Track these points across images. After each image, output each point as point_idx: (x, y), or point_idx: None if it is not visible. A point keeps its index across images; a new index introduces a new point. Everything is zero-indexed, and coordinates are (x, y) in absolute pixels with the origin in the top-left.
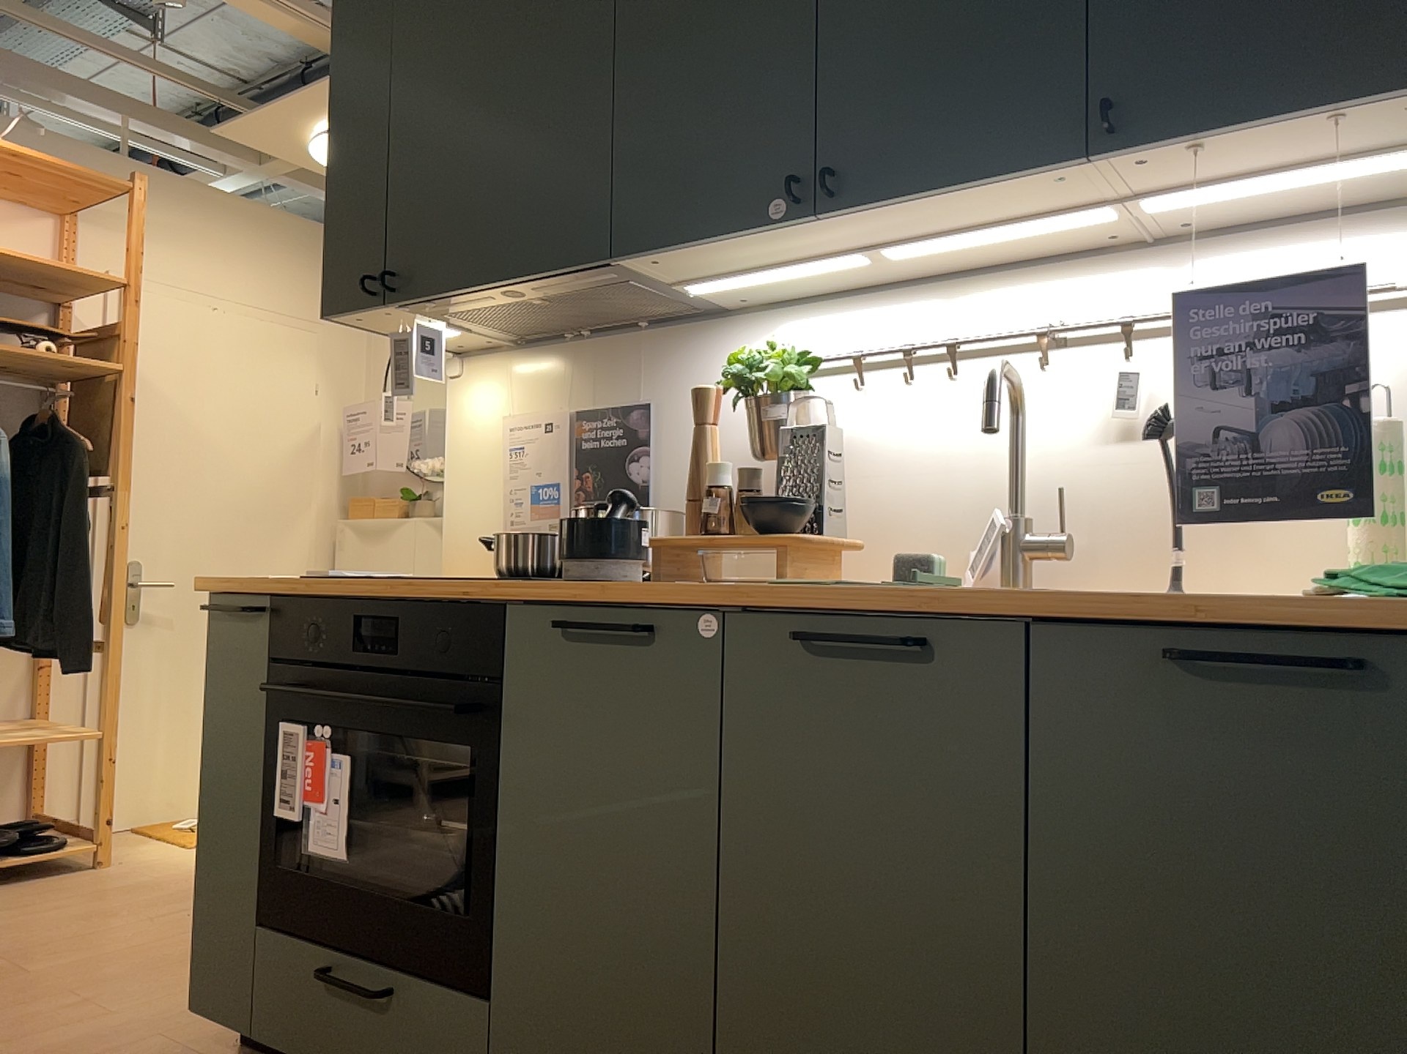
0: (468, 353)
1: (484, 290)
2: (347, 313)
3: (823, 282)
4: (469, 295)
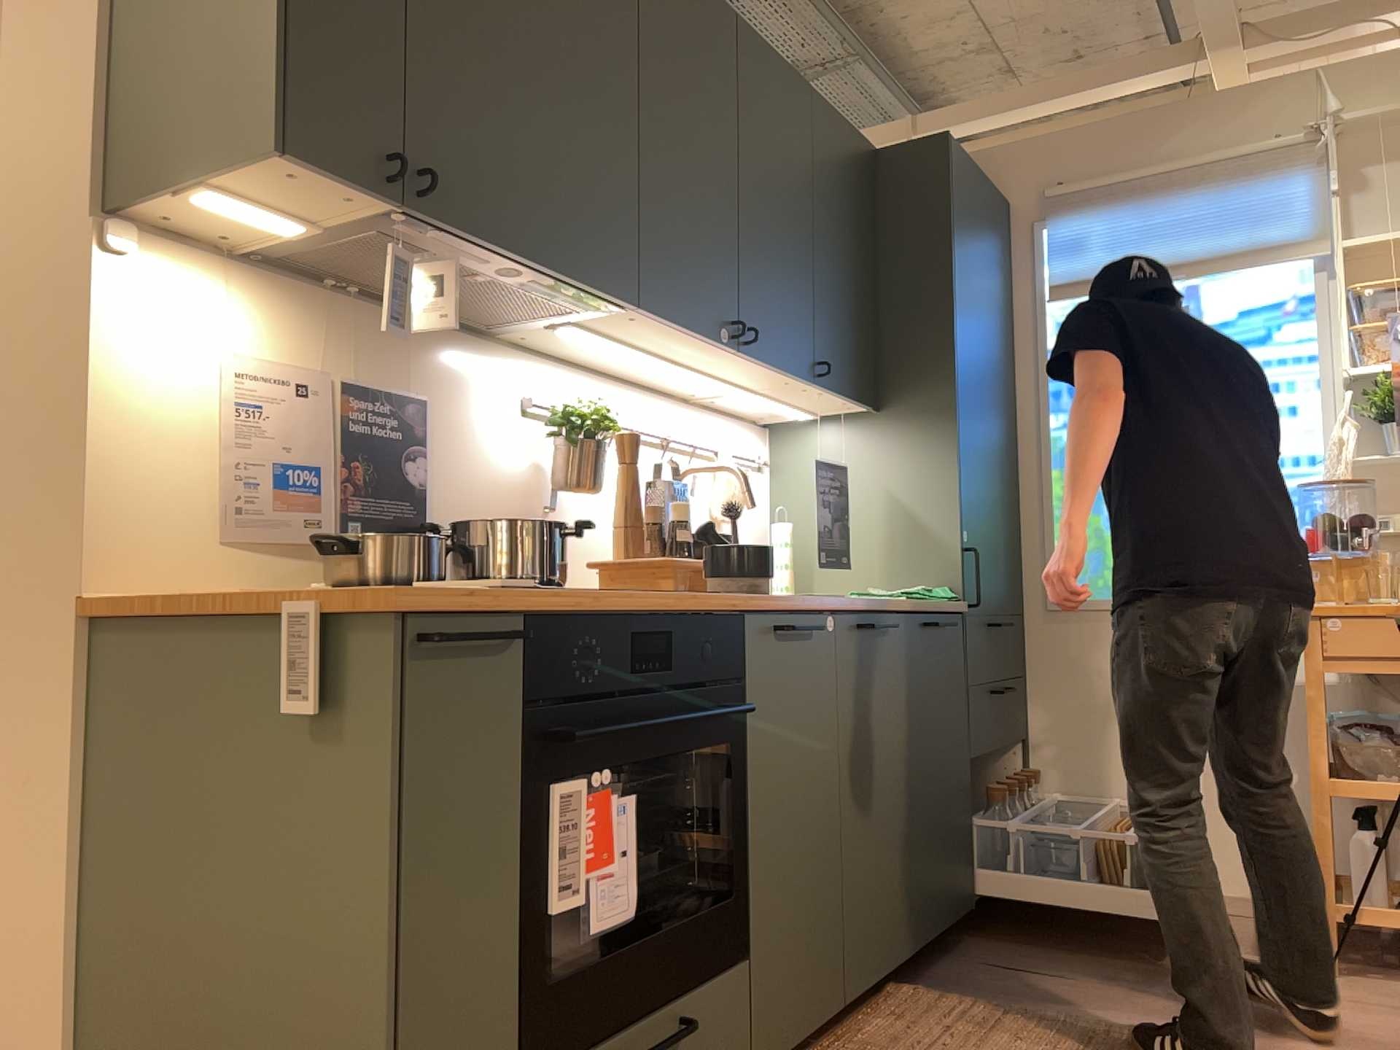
0: (135, 222)
1: (512, 259)
2: (315, 166)
3: (578, 351)
4: (493, 252)
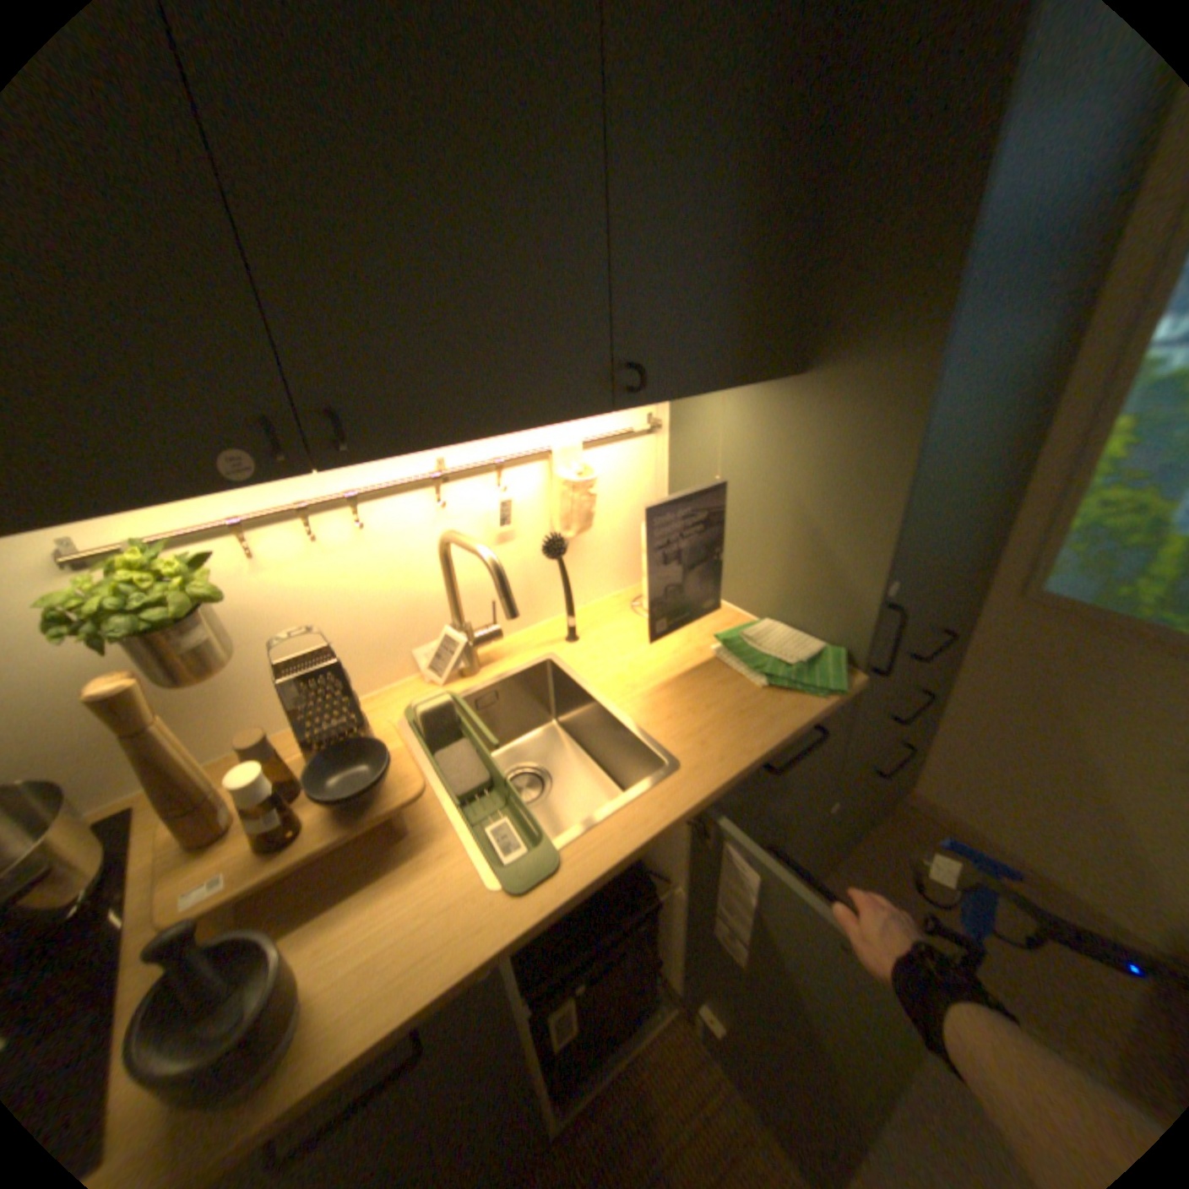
0: None
1: None
2: None
3: None
4: None
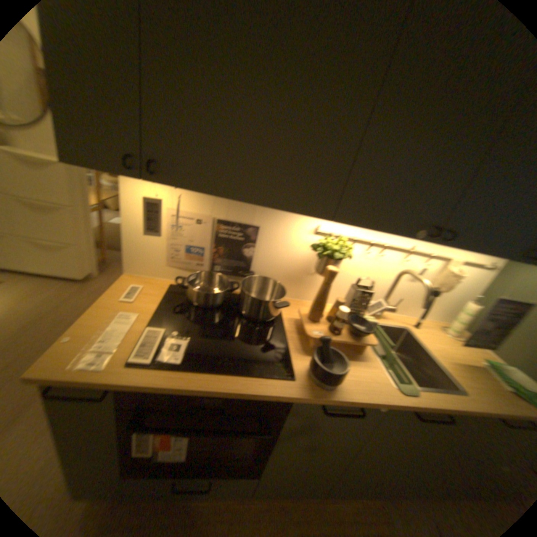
0: None
1: (232, 198)
2: (89, 164)
3: None
4: (218, 195)
